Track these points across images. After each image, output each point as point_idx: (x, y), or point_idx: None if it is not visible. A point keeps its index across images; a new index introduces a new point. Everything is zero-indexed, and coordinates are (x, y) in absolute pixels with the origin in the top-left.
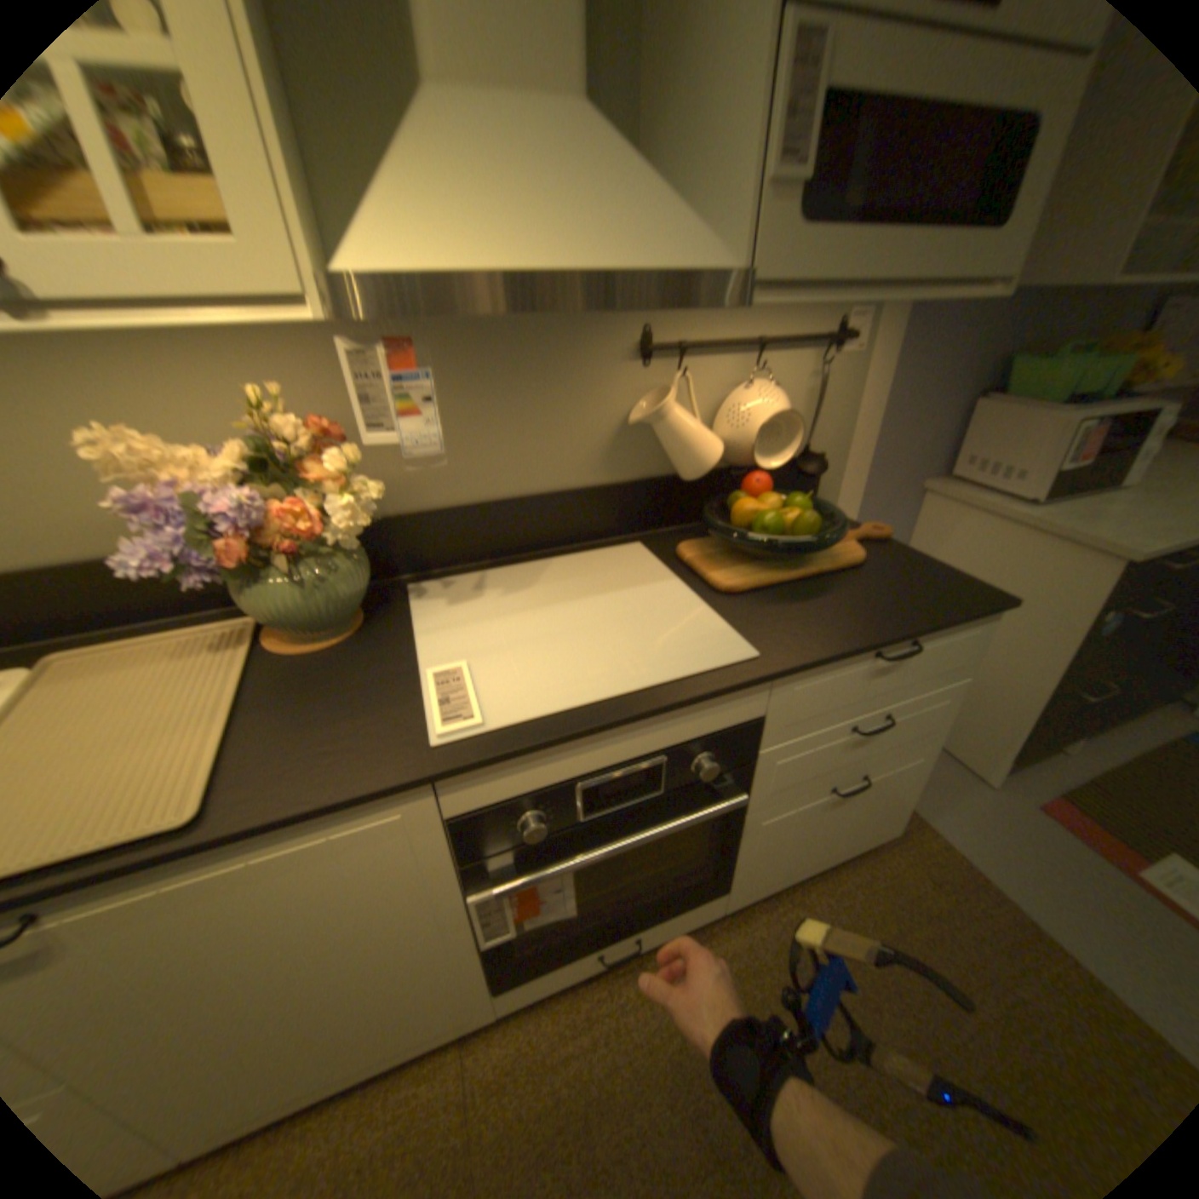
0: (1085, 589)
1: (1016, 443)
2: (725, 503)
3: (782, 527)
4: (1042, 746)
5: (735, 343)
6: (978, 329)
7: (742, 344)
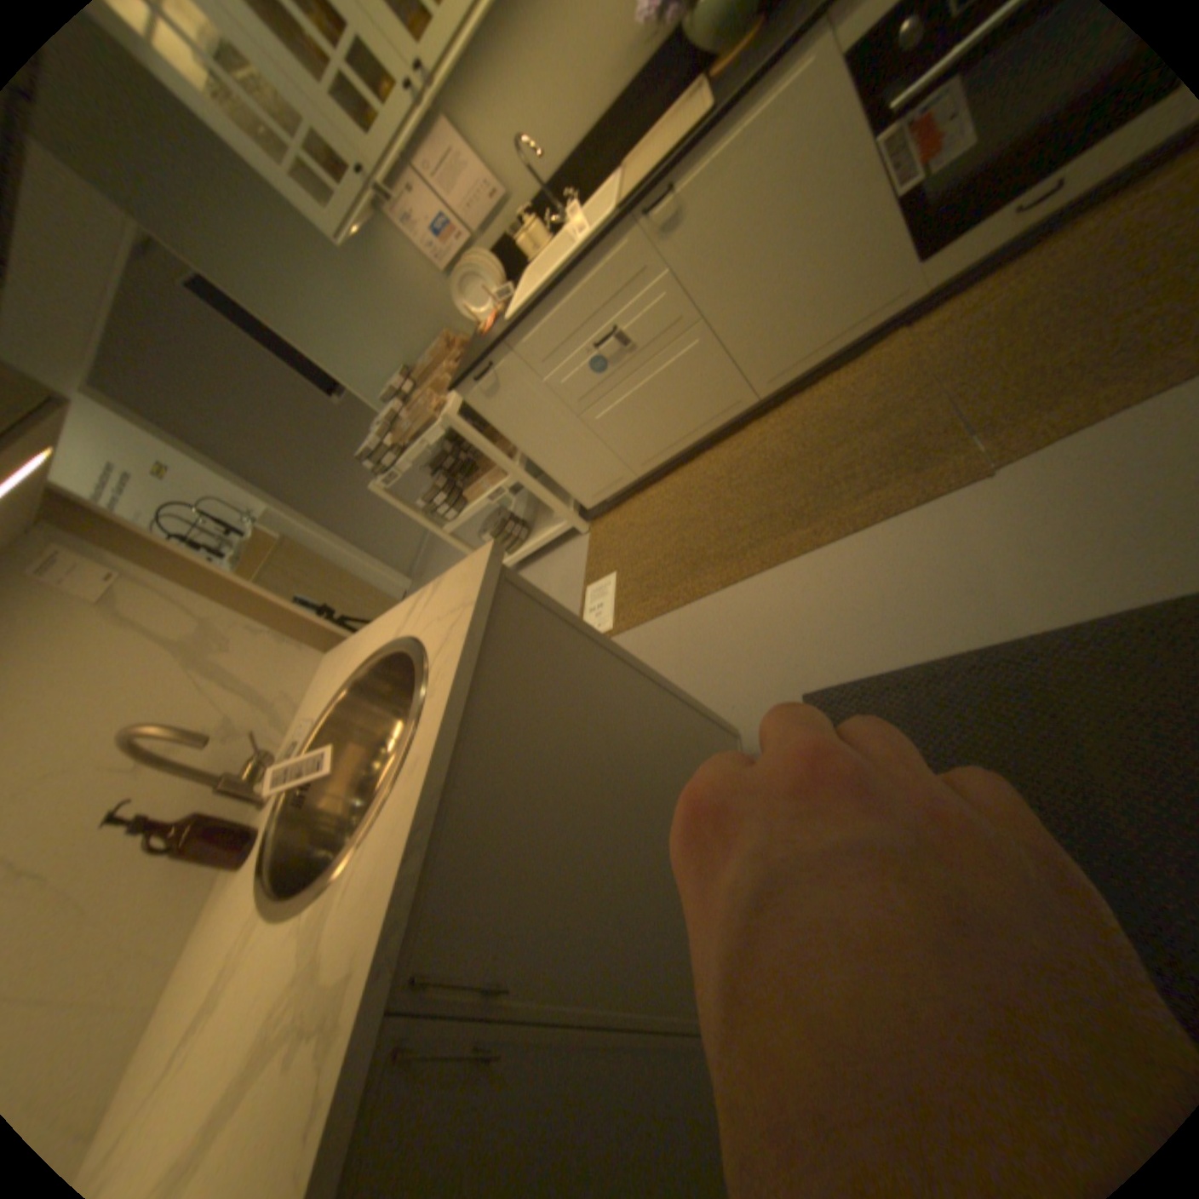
0: None
1: None
2: None
3: None
4: None
5: None
6: None
7: None
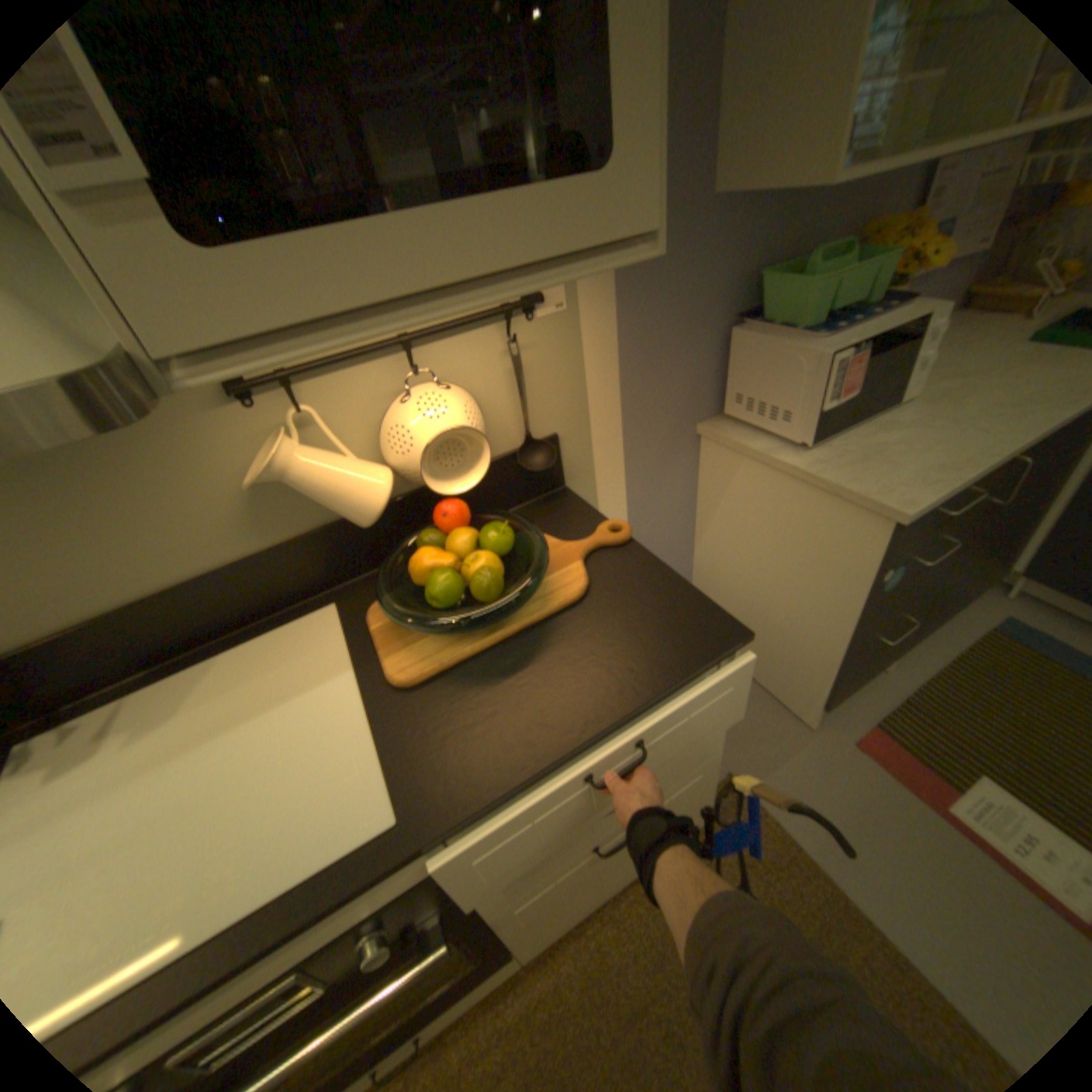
0: (859, 548)
1: (777, 379)
2: (398, 560)
3: (472, 577)
4: (848, 689)
5: (367, 351)
6: (710, 249)
7: (384, 346)
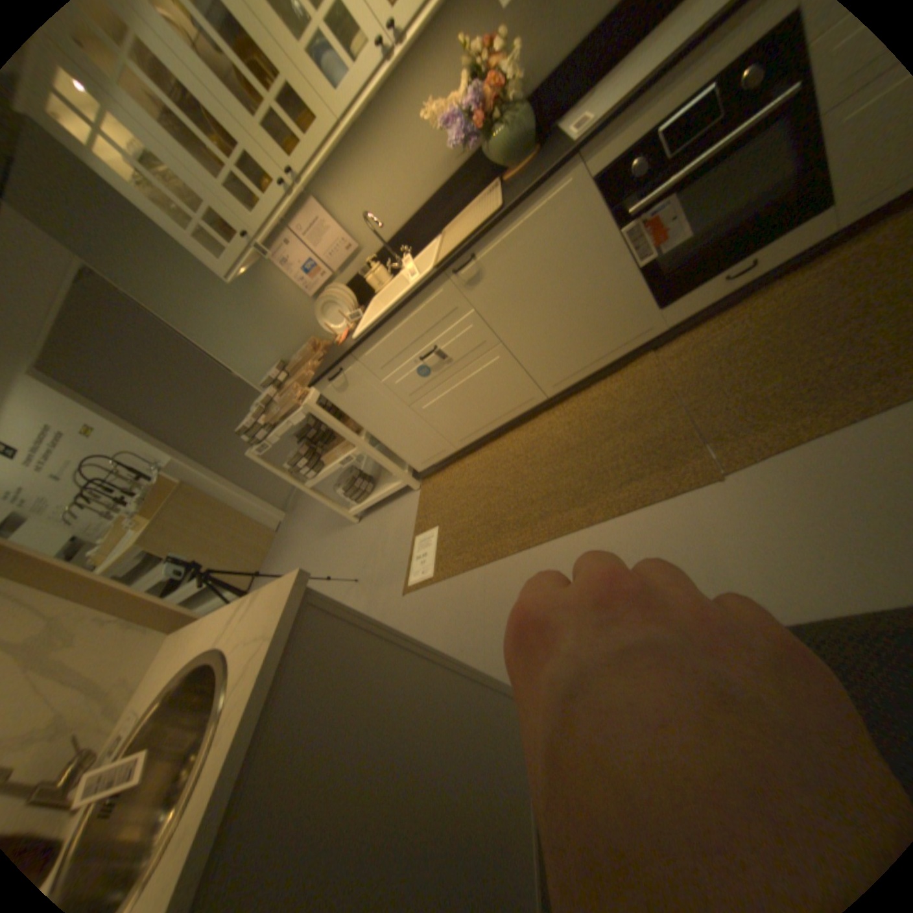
0: None
1: None
2: None
3: None
4: None
5: None
6: None
7: None
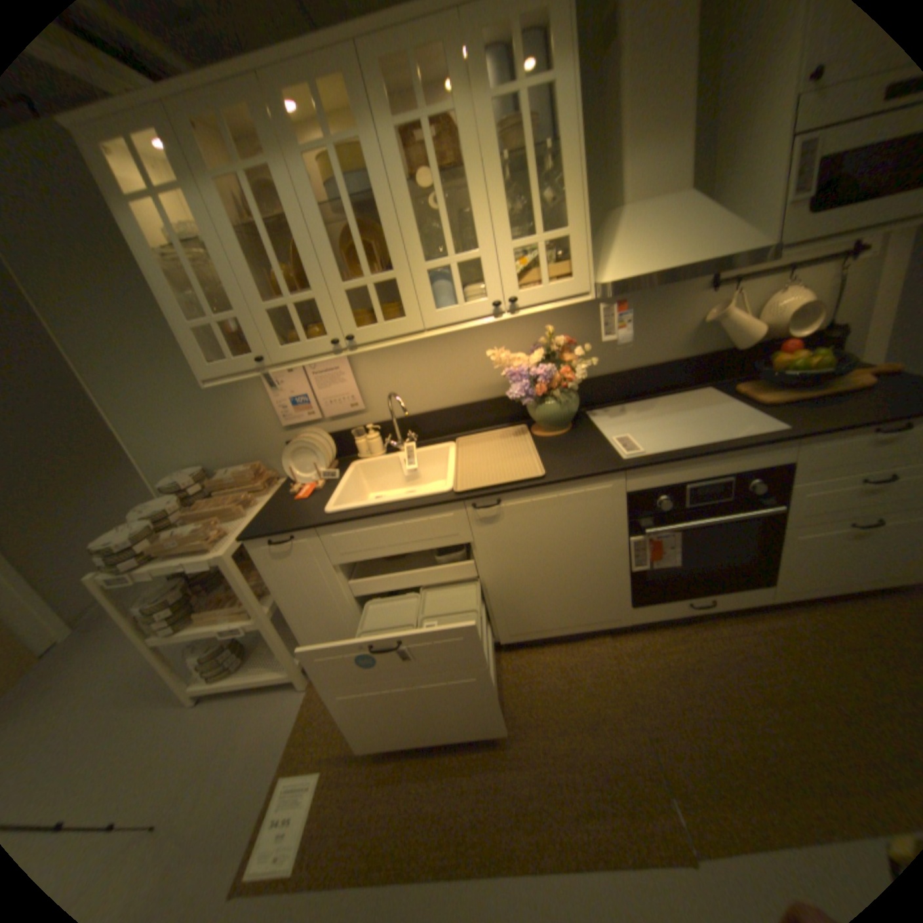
0: None
1: None
2: (769, 359)
3: (810, 369)
4: None
5: (774, 270)
6: None
7: (779, 270)
